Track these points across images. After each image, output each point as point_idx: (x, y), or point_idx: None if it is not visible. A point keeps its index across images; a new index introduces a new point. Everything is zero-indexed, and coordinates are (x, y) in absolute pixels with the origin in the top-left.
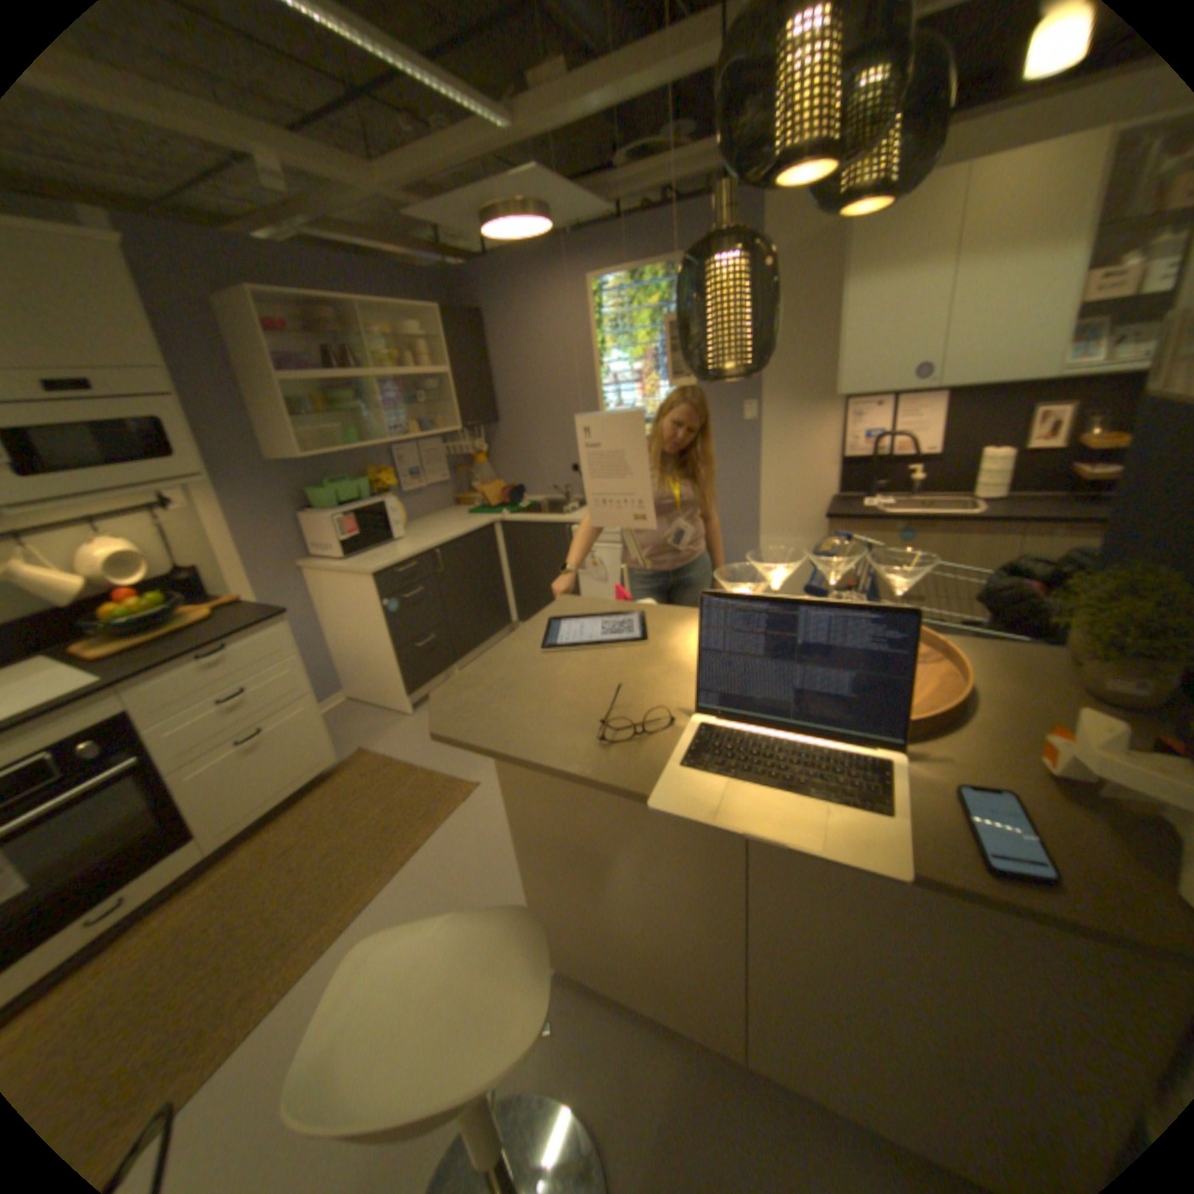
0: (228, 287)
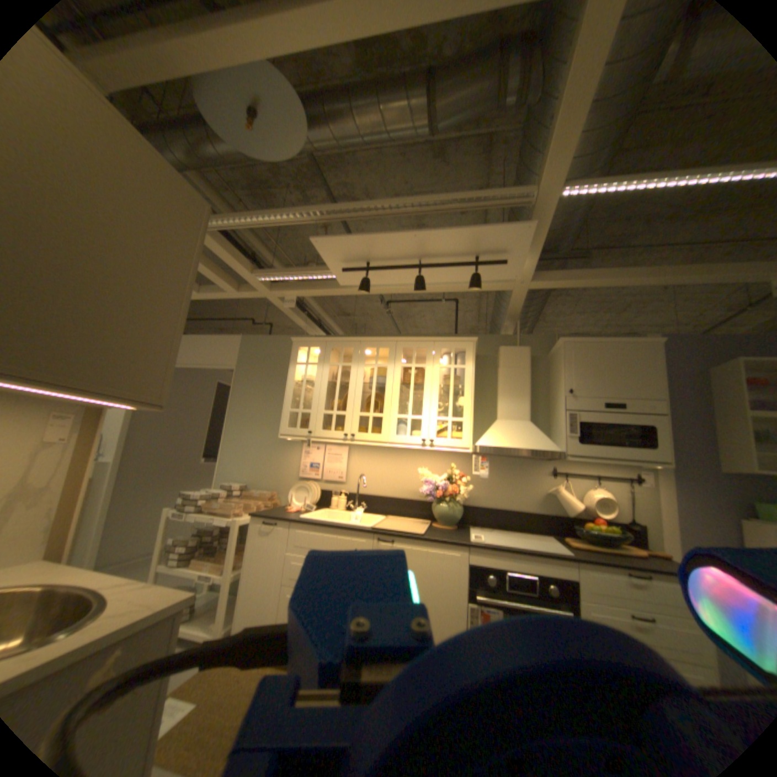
0: (722, 361)
